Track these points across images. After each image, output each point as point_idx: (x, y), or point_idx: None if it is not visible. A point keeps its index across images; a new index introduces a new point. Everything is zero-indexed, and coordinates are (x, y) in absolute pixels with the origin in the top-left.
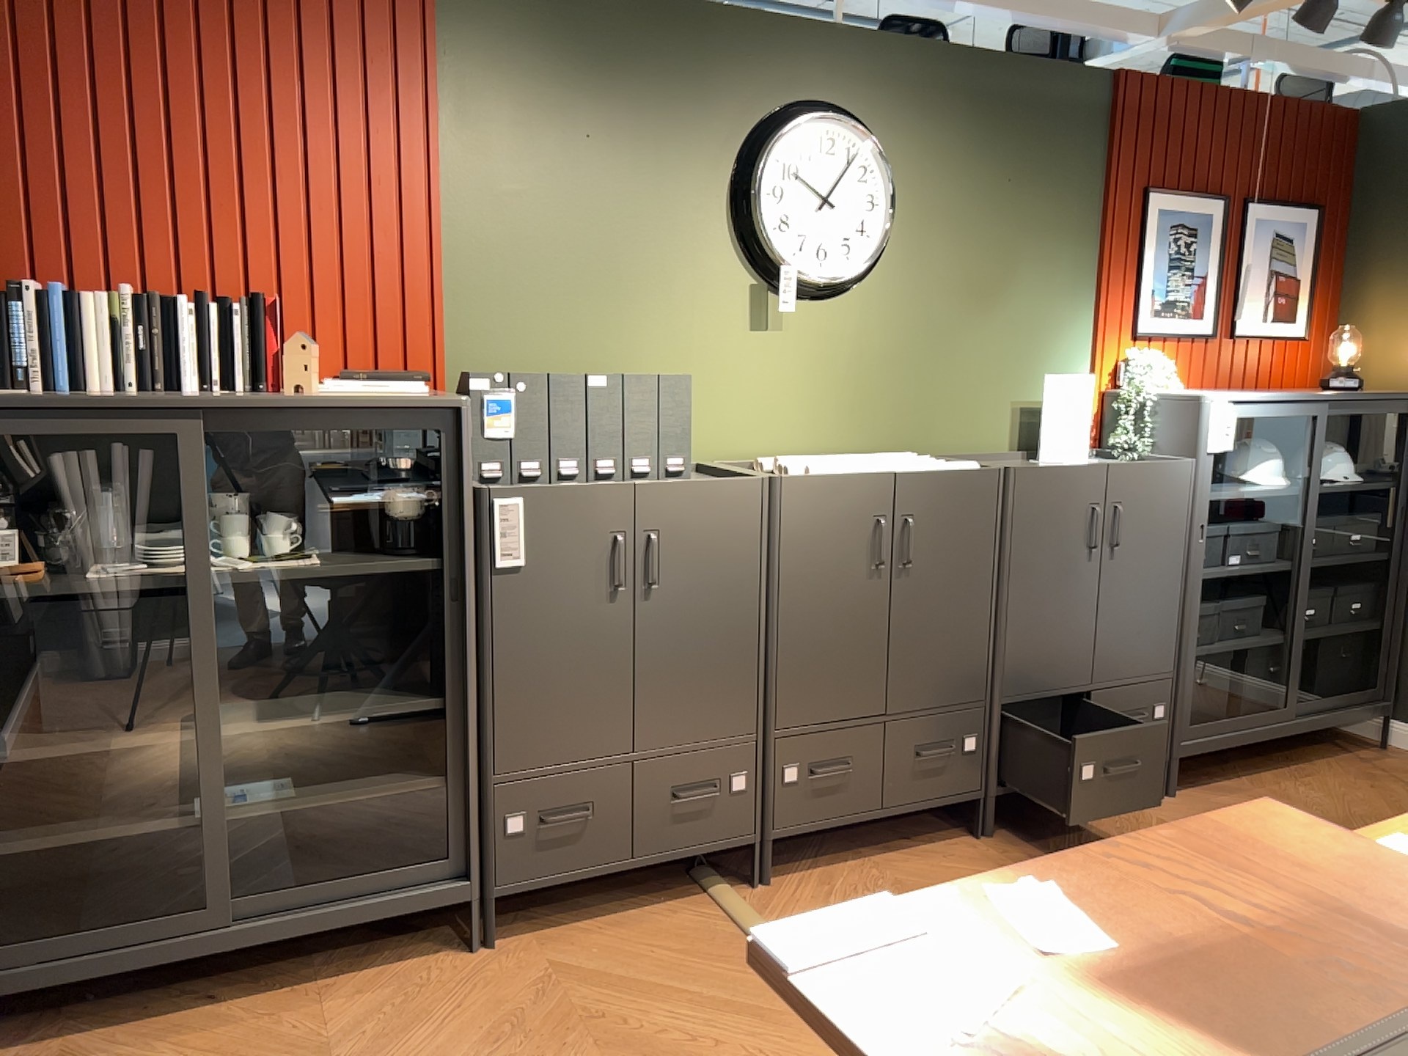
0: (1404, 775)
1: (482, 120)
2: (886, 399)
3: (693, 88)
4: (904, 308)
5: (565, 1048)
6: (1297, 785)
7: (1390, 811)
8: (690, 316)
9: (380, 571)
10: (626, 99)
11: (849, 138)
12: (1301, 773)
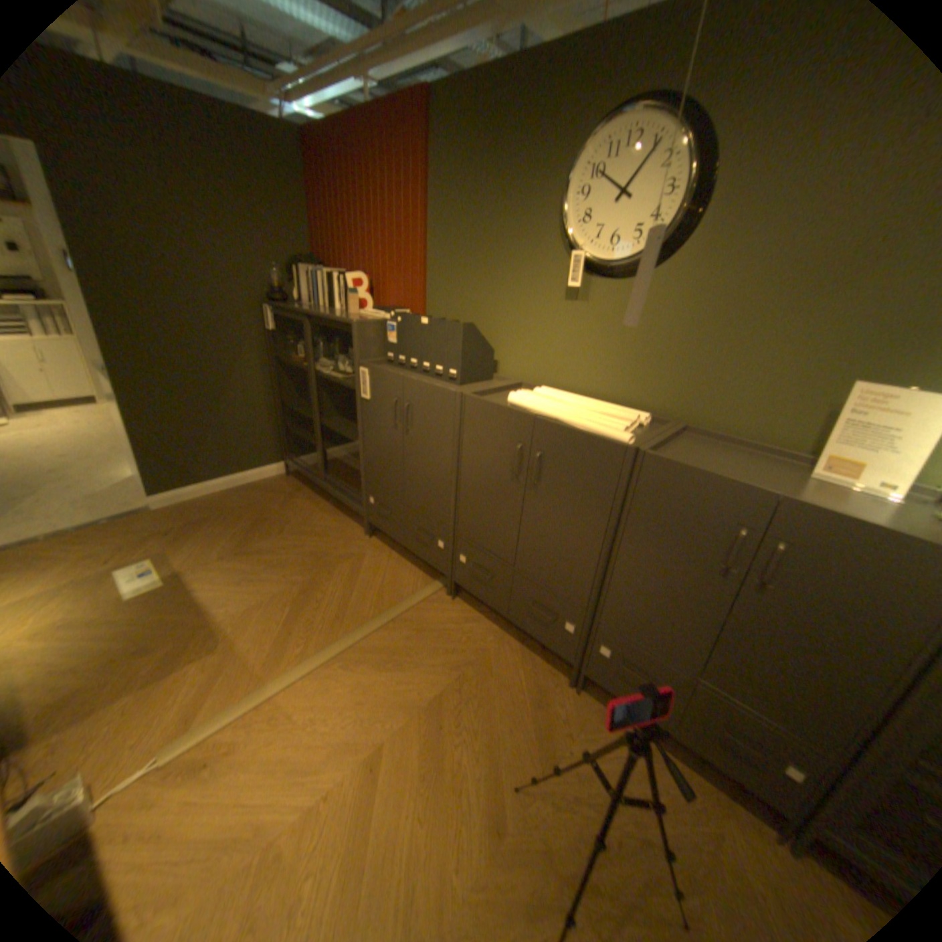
0: None
1: (444, 175)
2: (666, 369)
3: (548, 116)
4: (703, 288)
5: (313, 571)
6: None
7: None
8: (529, 288)
9: (349, 386)
10: (508, 139)
11: (658, 121)
12: None
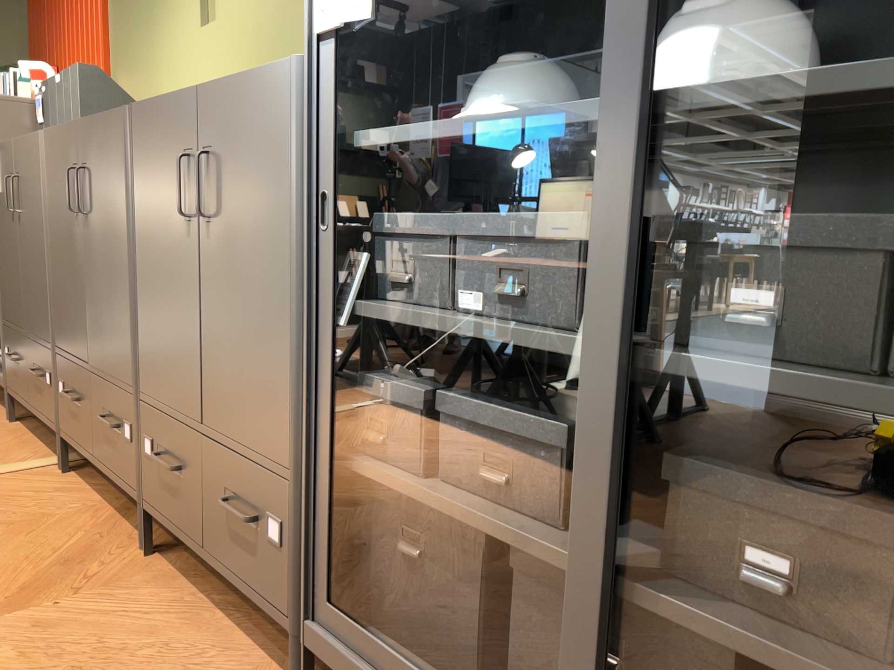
0: None
1: None
2: None
3: None
4: None
5: None
6: None
7: None
8: (176, 30)
9: None
10: None
11: None
12: None
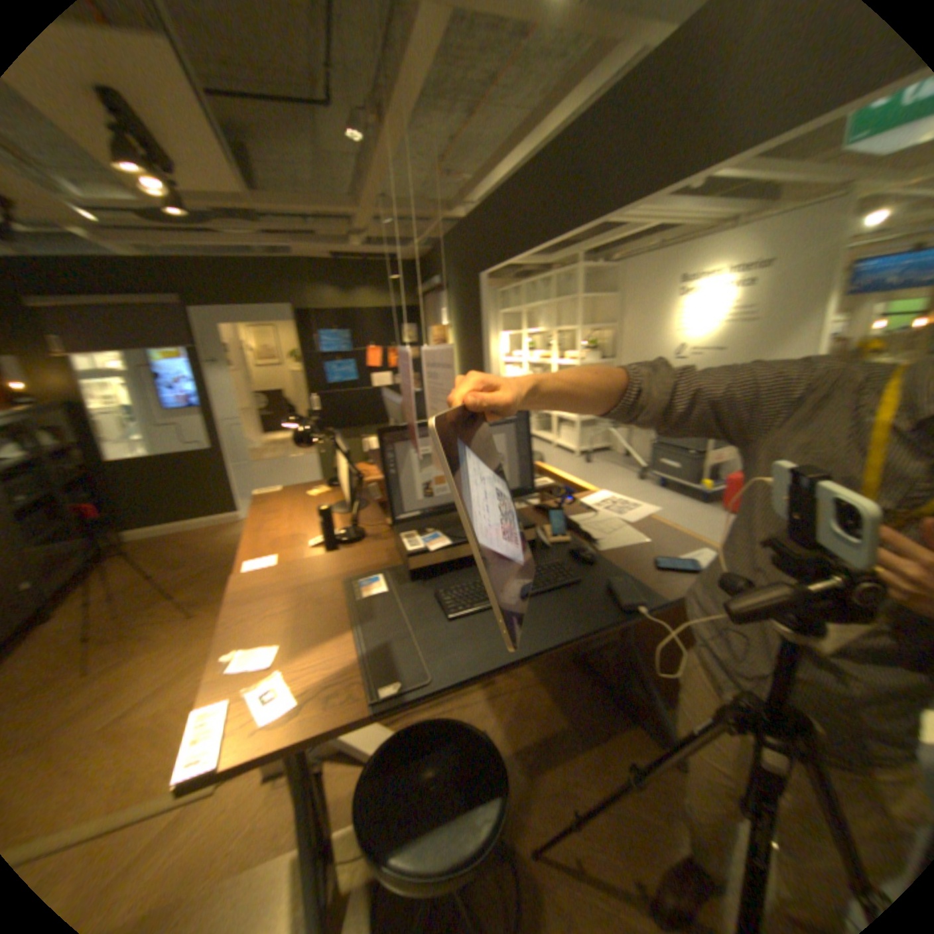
0: (144, 549)
1: None
2: None
3: None
4: None
5: None
6: (109, 576)
7: (152, 563)
8: None
9: None
10: None
11: None
12: (105, 571)
